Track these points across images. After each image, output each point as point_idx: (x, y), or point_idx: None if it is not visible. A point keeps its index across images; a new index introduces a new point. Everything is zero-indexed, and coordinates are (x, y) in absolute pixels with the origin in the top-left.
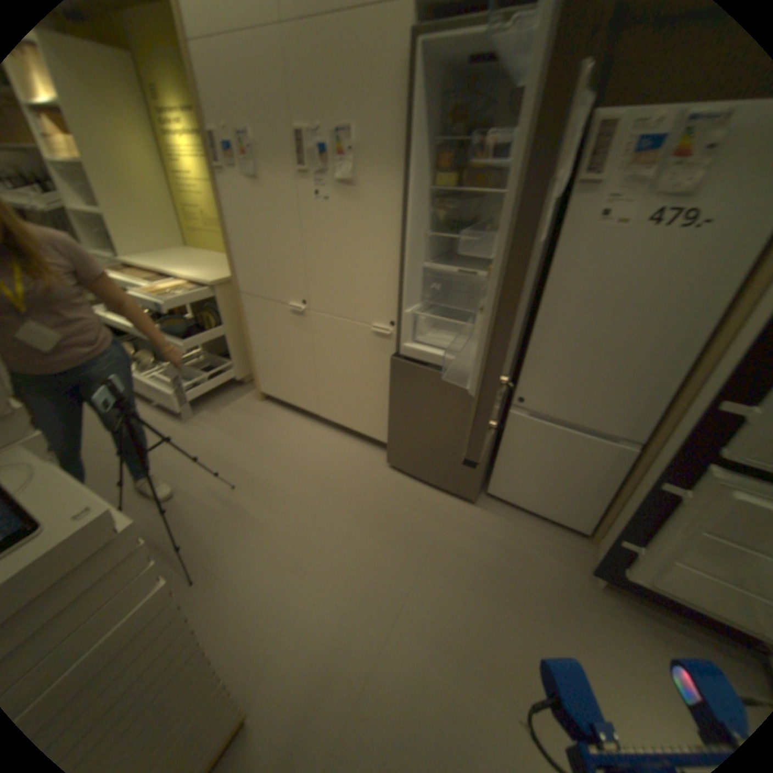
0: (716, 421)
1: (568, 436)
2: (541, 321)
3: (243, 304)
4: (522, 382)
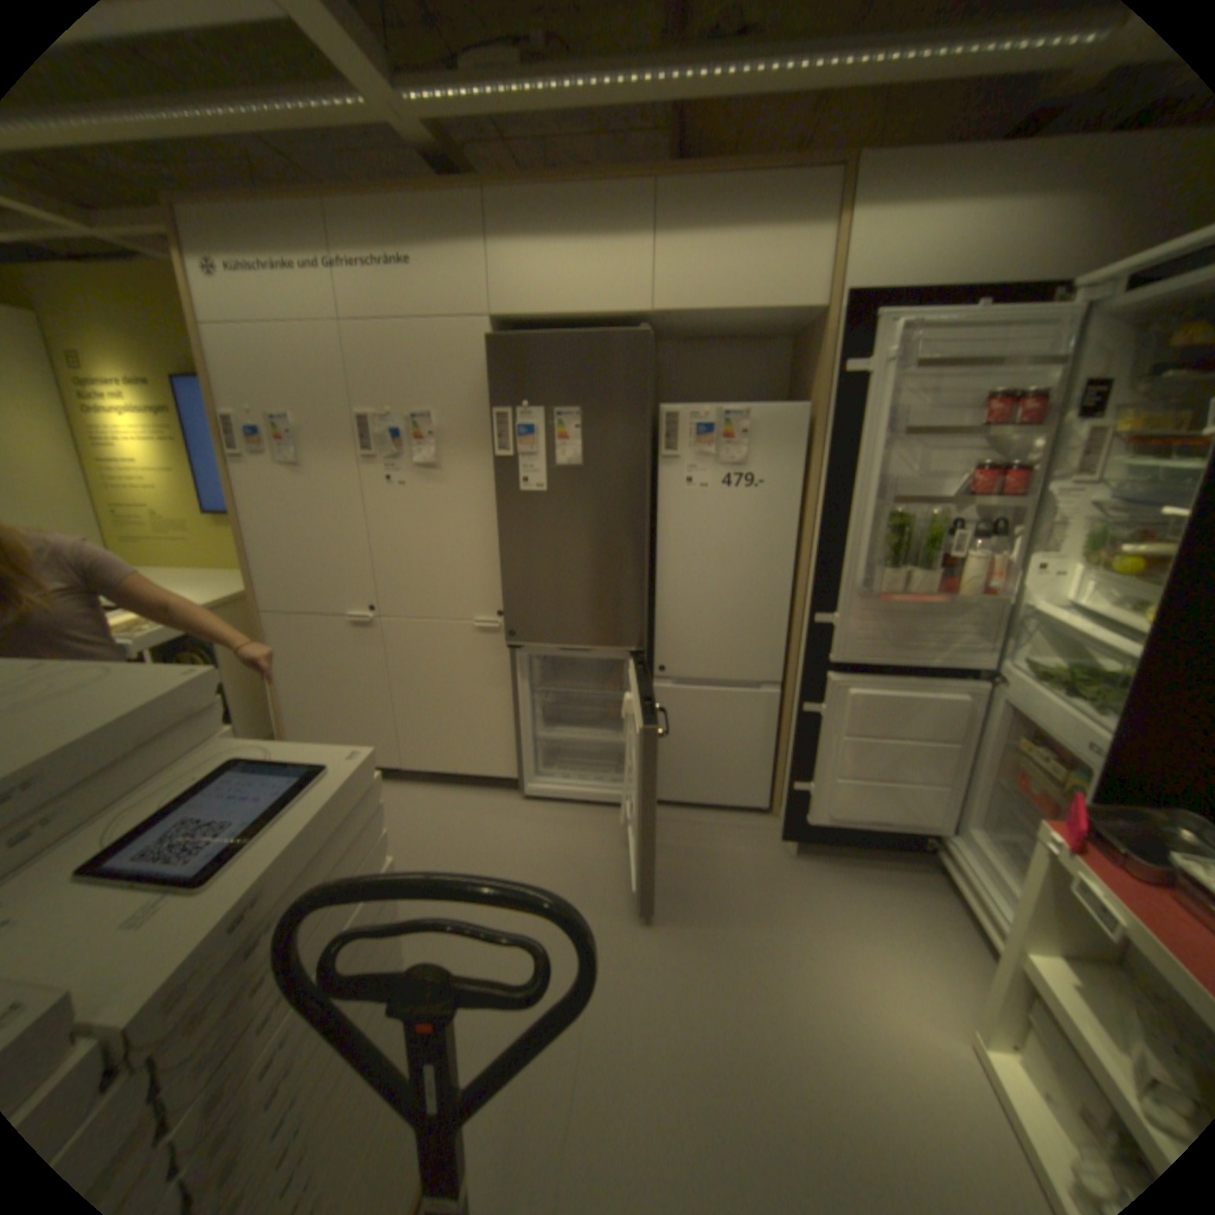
0: (817, 634)
1: (715, 697)
2: (661, 582)
3: (262, 630)
4: (658, 650)
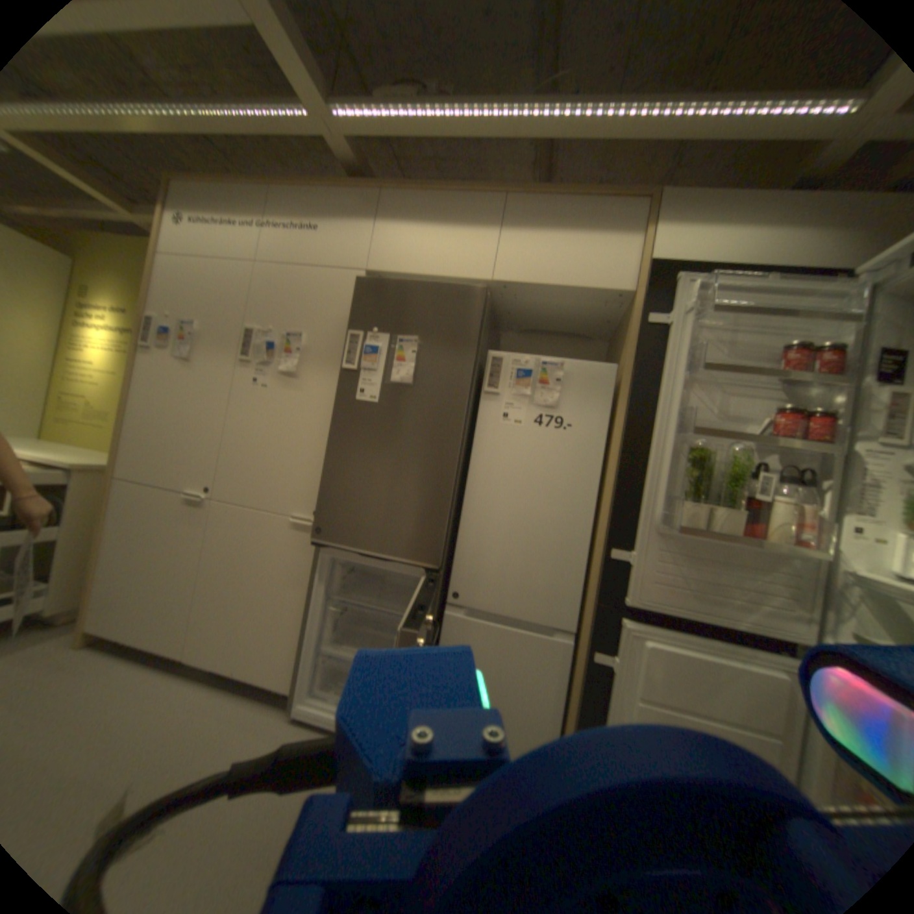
0: (613, 572)
1: (506, 637)
2: (467, 506)
3: (108, 498)
4: (455, 575)
